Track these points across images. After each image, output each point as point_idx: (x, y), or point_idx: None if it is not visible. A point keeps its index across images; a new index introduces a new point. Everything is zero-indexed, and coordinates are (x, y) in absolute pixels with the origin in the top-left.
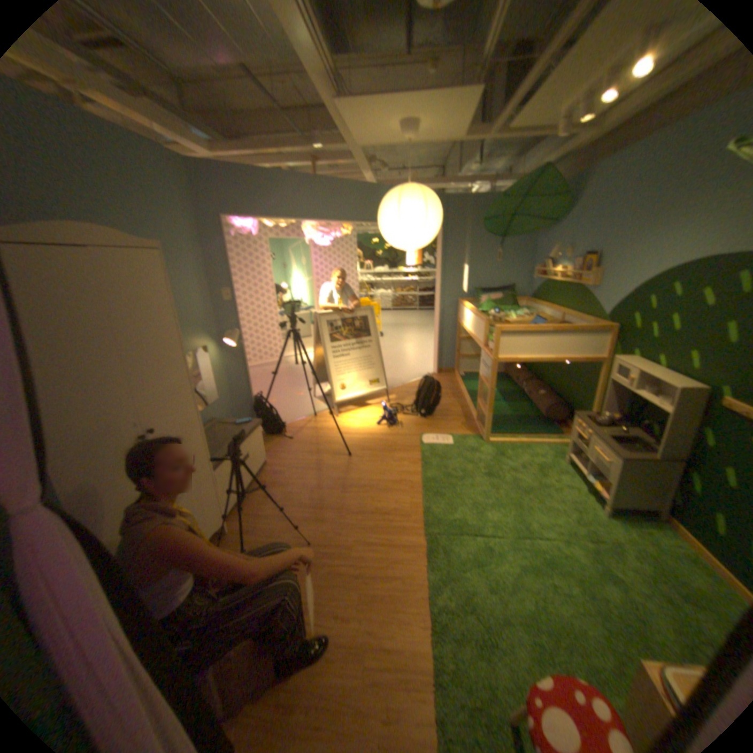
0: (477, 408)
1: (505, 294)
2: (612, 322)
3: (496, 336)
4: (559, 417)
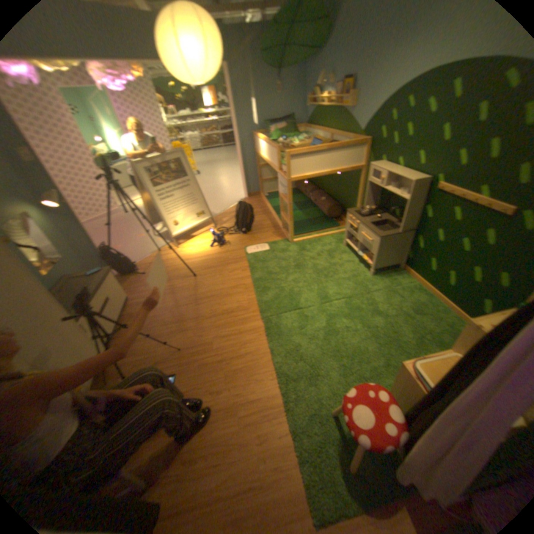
0: (280, 219)
1: (287, 122)
2: (365, 136)
3: (285, 160)
4: (335, 214)
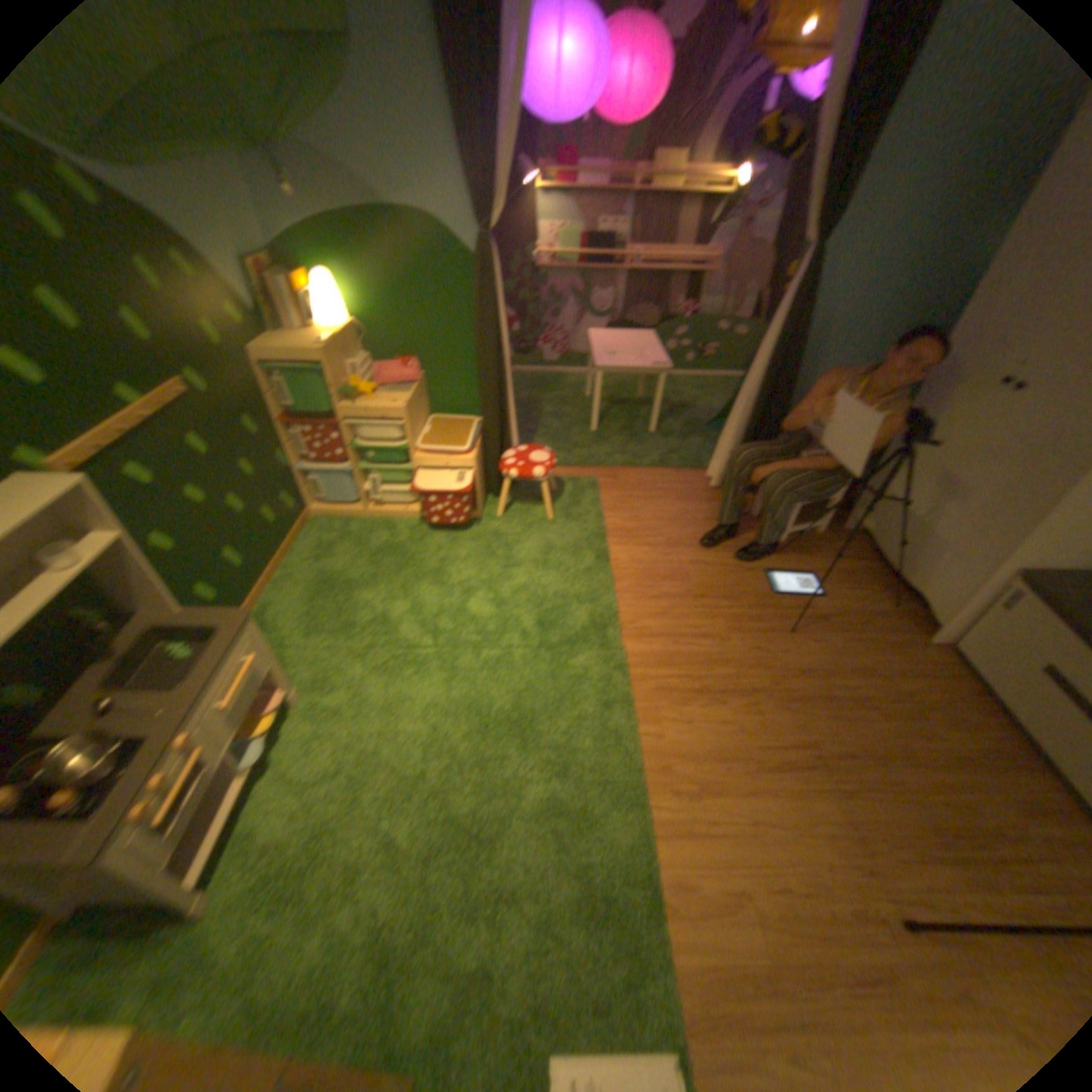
0: None
1: None
2: None
3: None
4: None
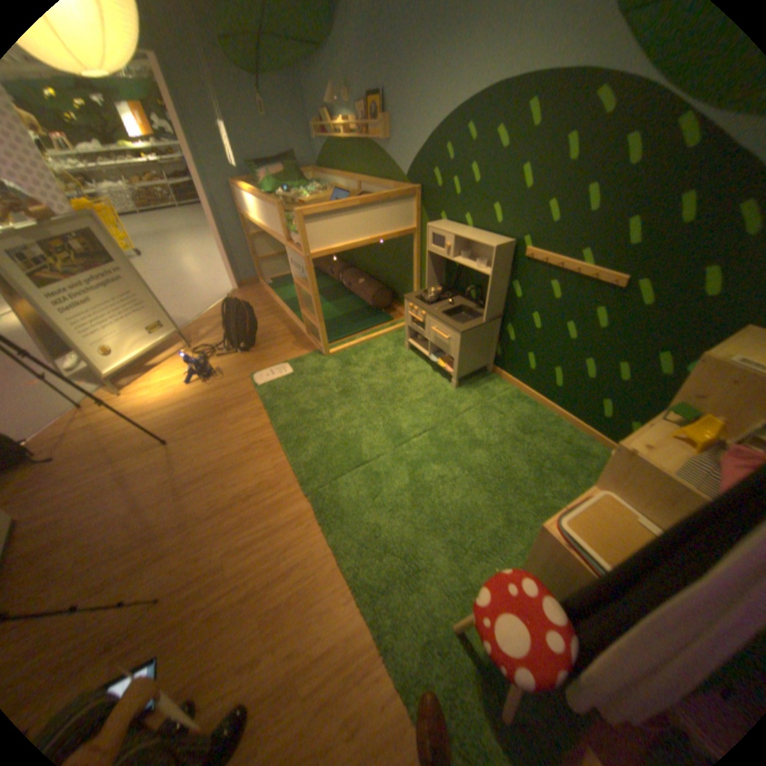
0: (302, 319)
1: (285, 165)
2: (412, 185)
3: (297, 224)
4: (384, 303)
